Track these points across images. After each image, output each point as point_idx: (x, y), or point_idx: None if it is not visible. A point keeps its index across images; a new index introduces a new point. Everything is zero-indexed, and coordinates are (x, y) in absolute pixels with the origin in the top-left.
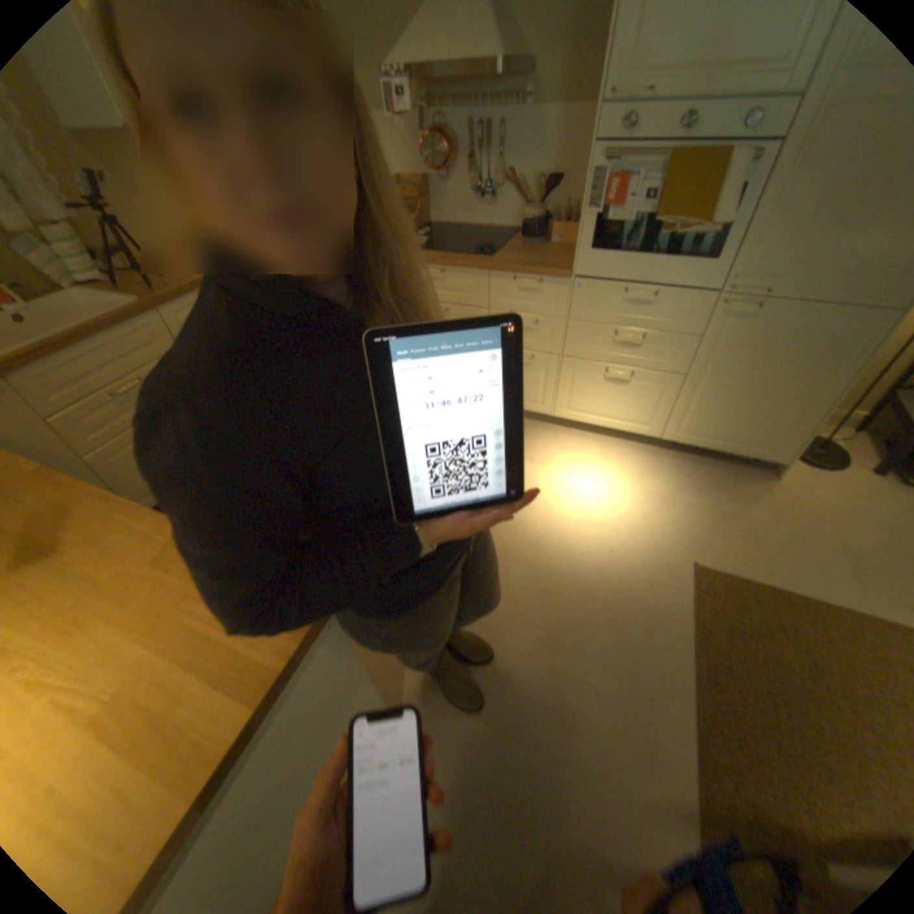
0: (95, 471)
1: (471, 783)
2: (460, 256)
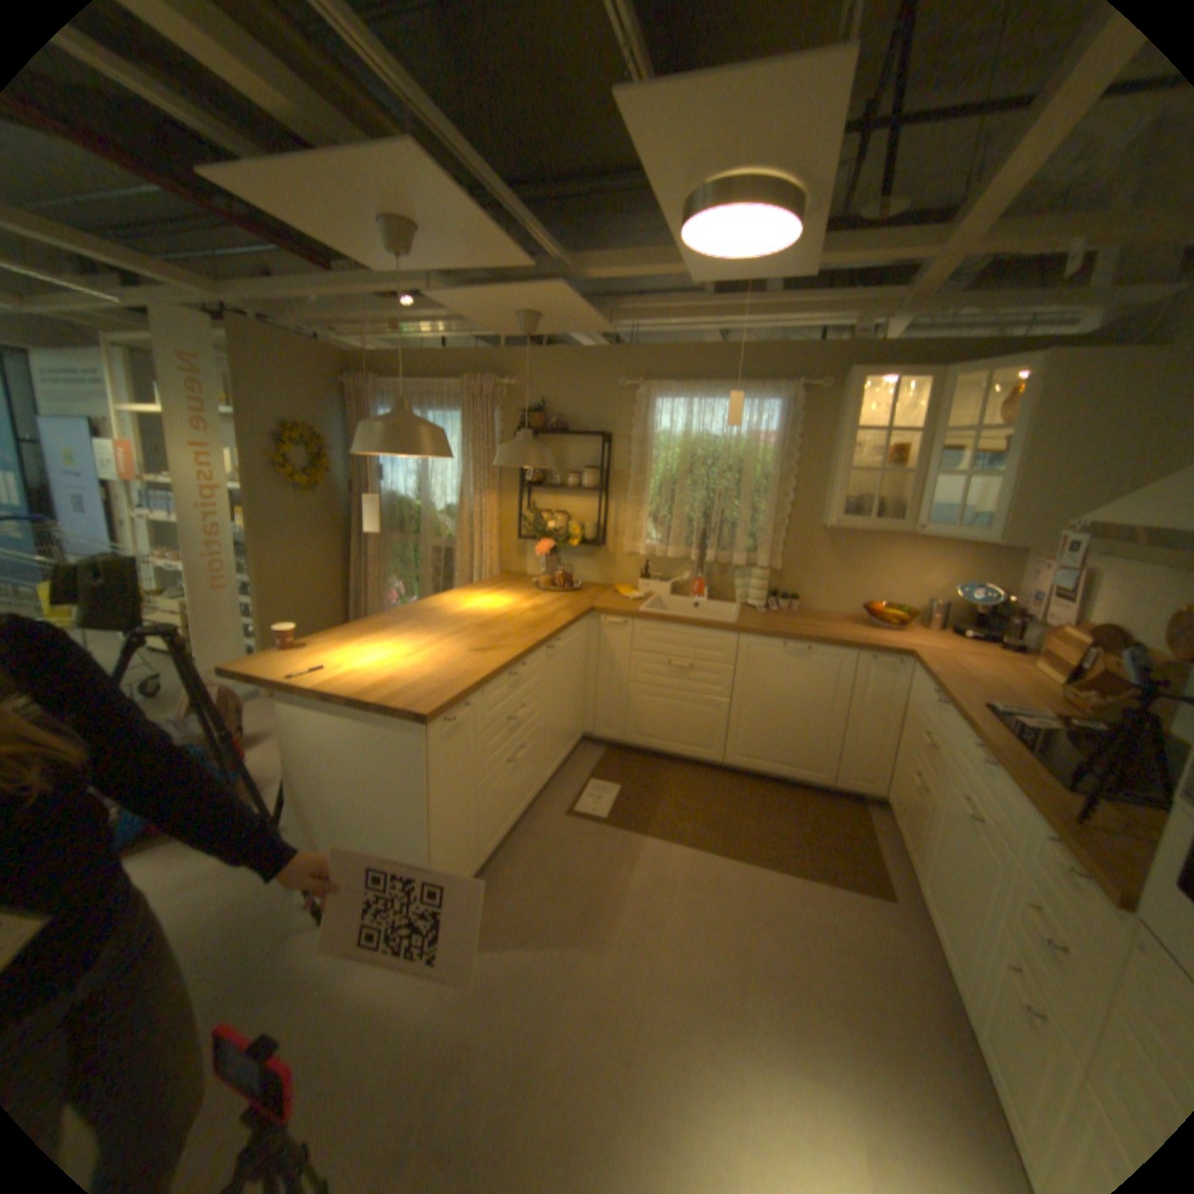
0: (629, 694)
1: (366, 1027)
2: (1033, 763)
